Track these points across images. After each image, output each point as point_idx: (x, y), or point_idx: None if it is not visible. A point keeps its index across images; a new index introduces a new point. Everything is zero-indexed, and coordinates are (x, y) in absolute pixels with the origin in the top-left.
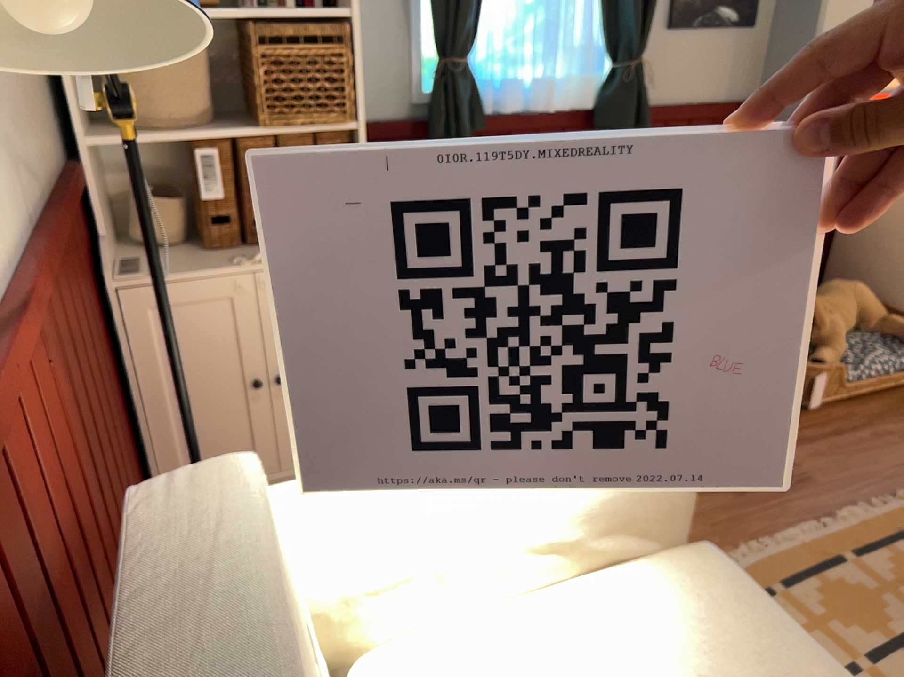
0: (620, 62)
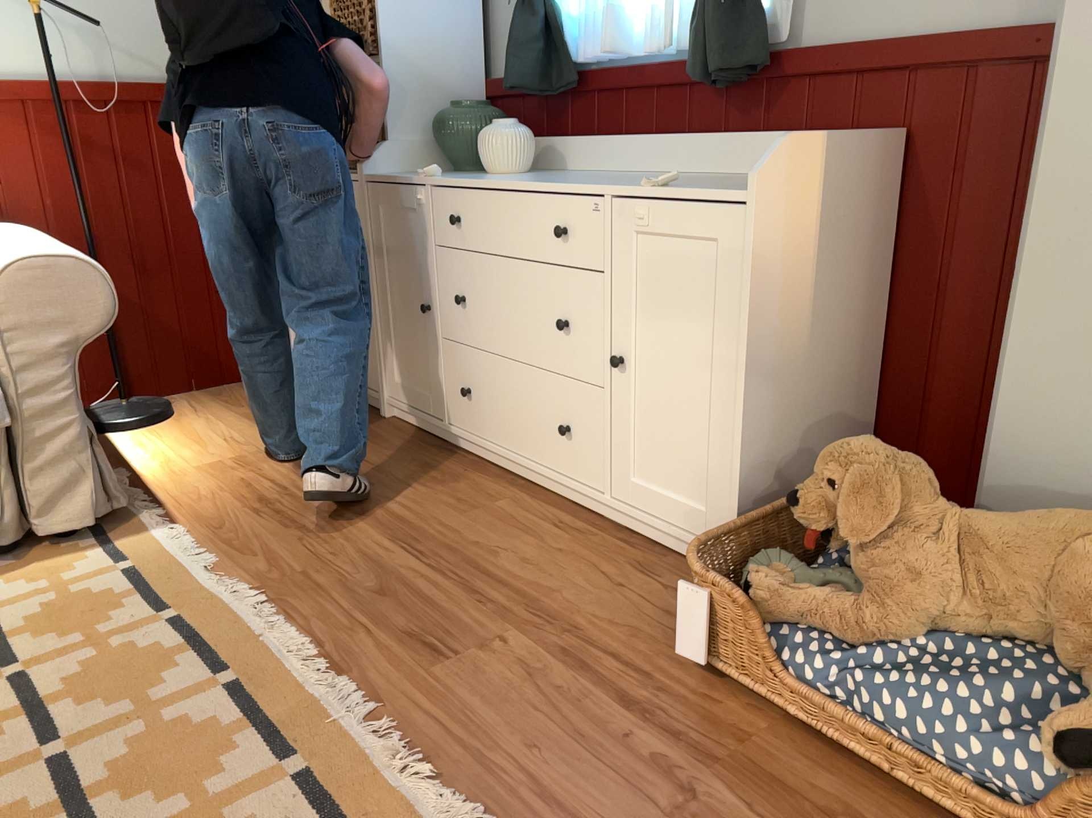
0: None
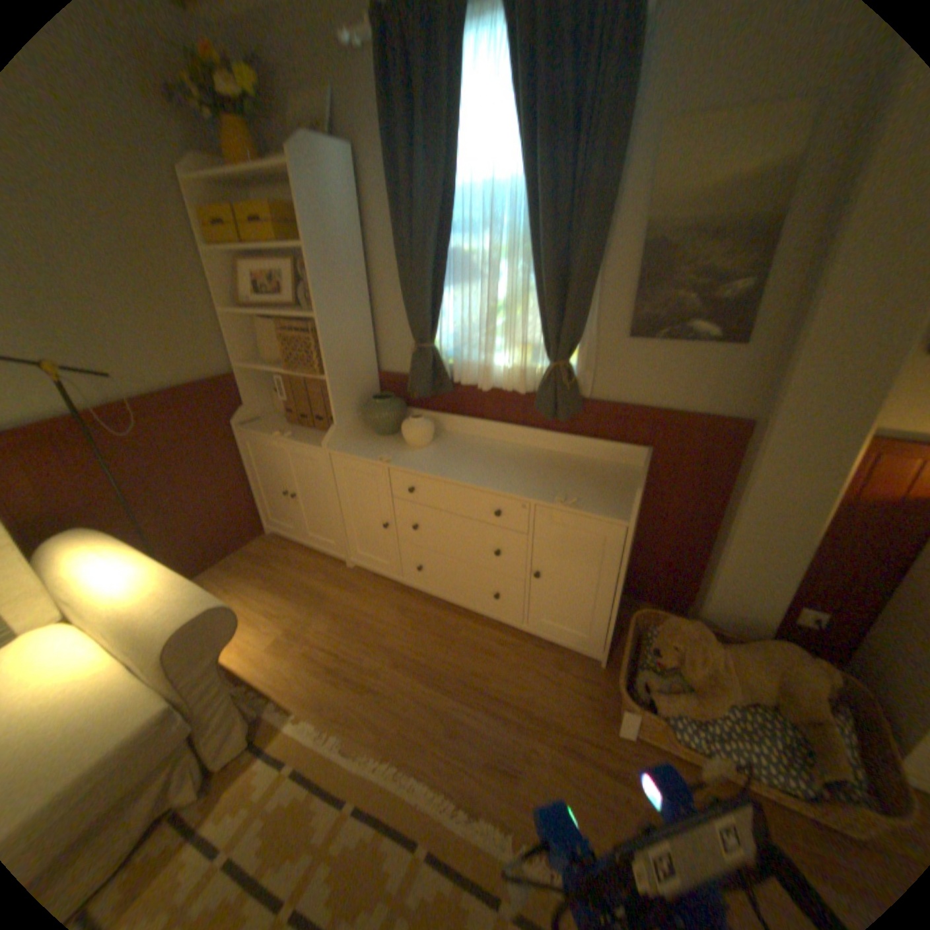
0: (550, 362)
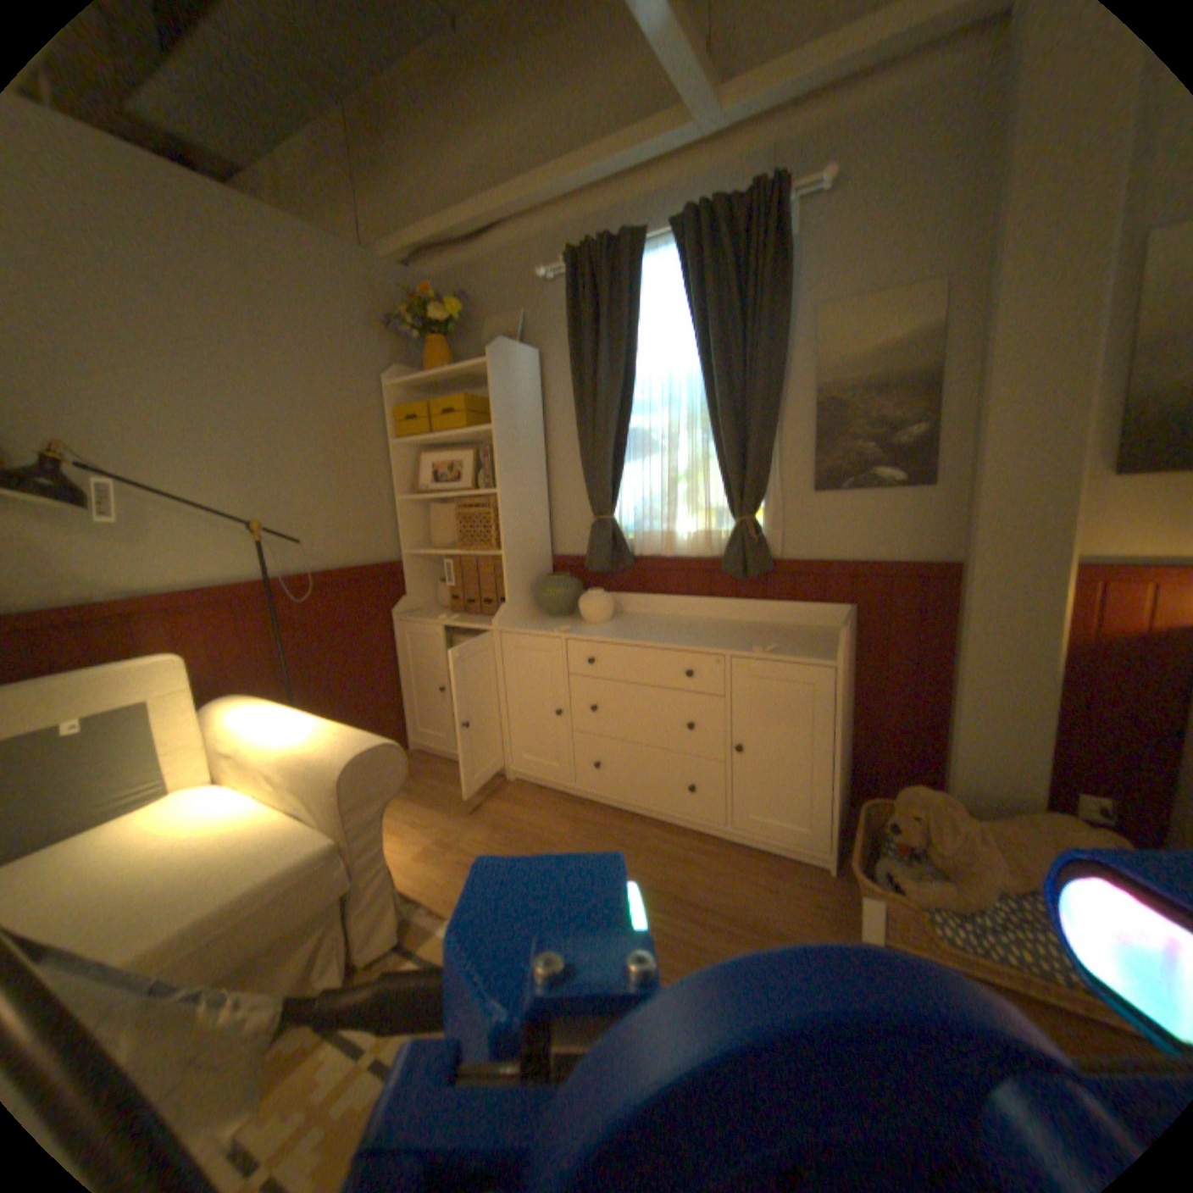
0: (735, 519)
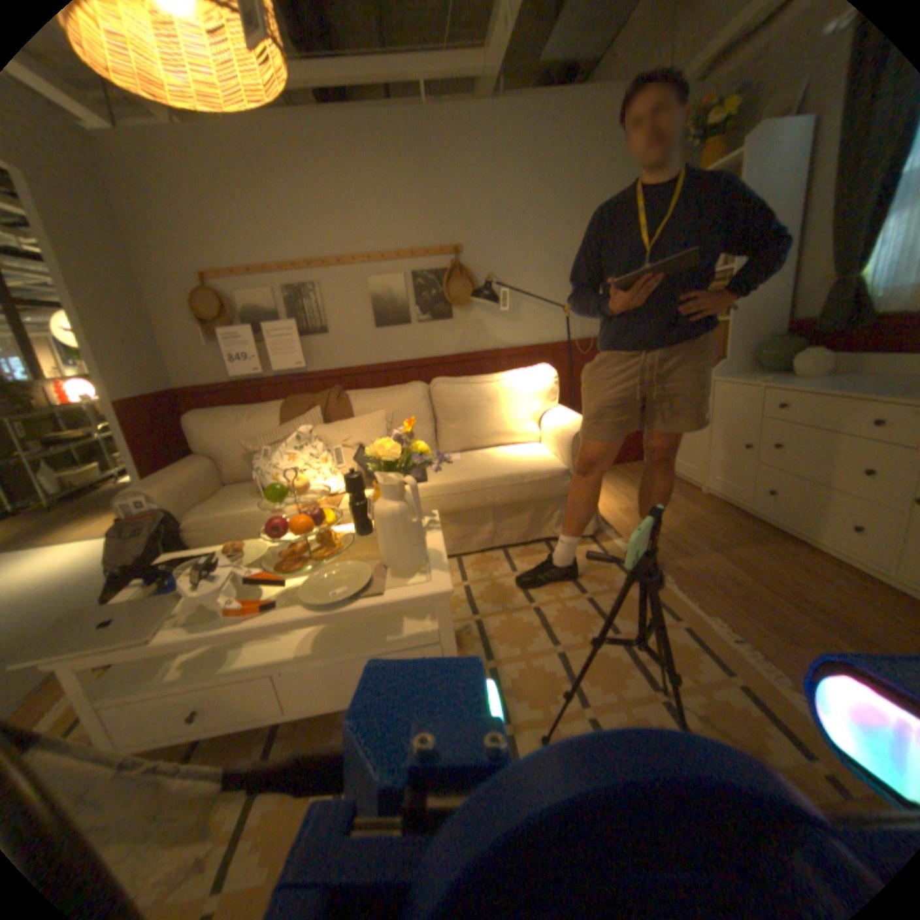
0: None
